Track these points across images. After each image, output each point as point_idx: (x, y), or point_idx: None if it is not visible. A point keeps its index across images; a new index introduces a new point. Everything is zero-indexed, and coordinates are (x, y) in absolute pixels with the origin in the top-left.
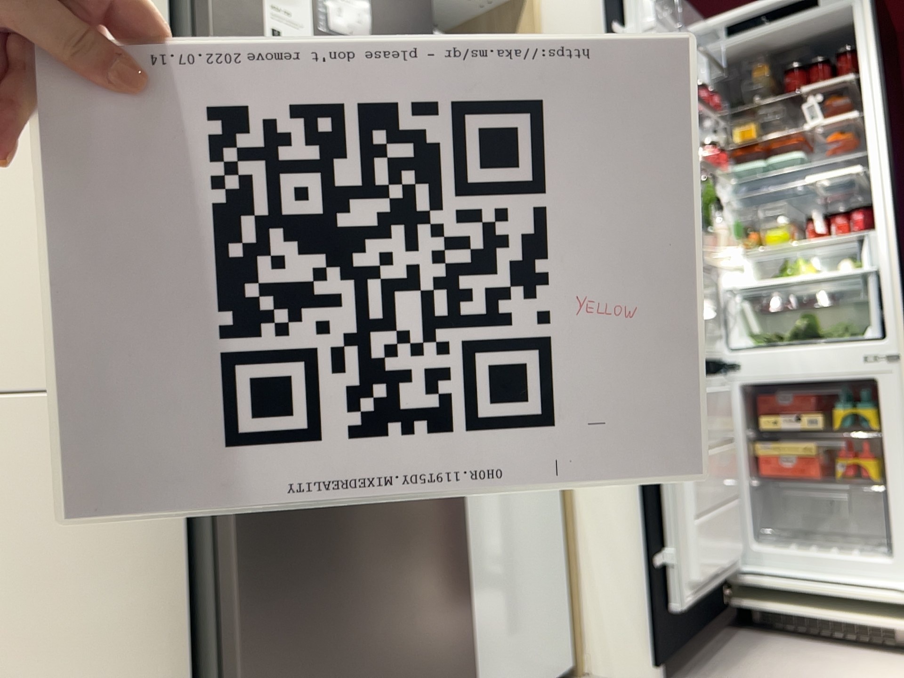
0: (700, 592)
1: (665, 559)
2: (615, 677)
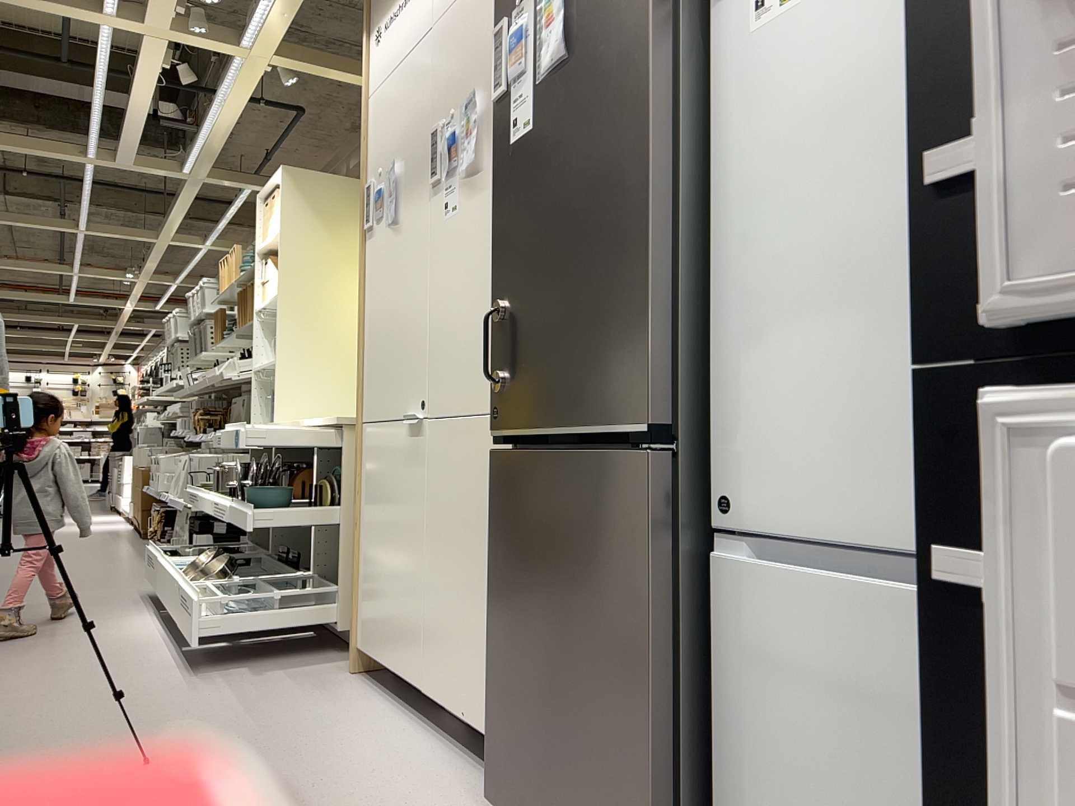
0: None
1: None
2: None
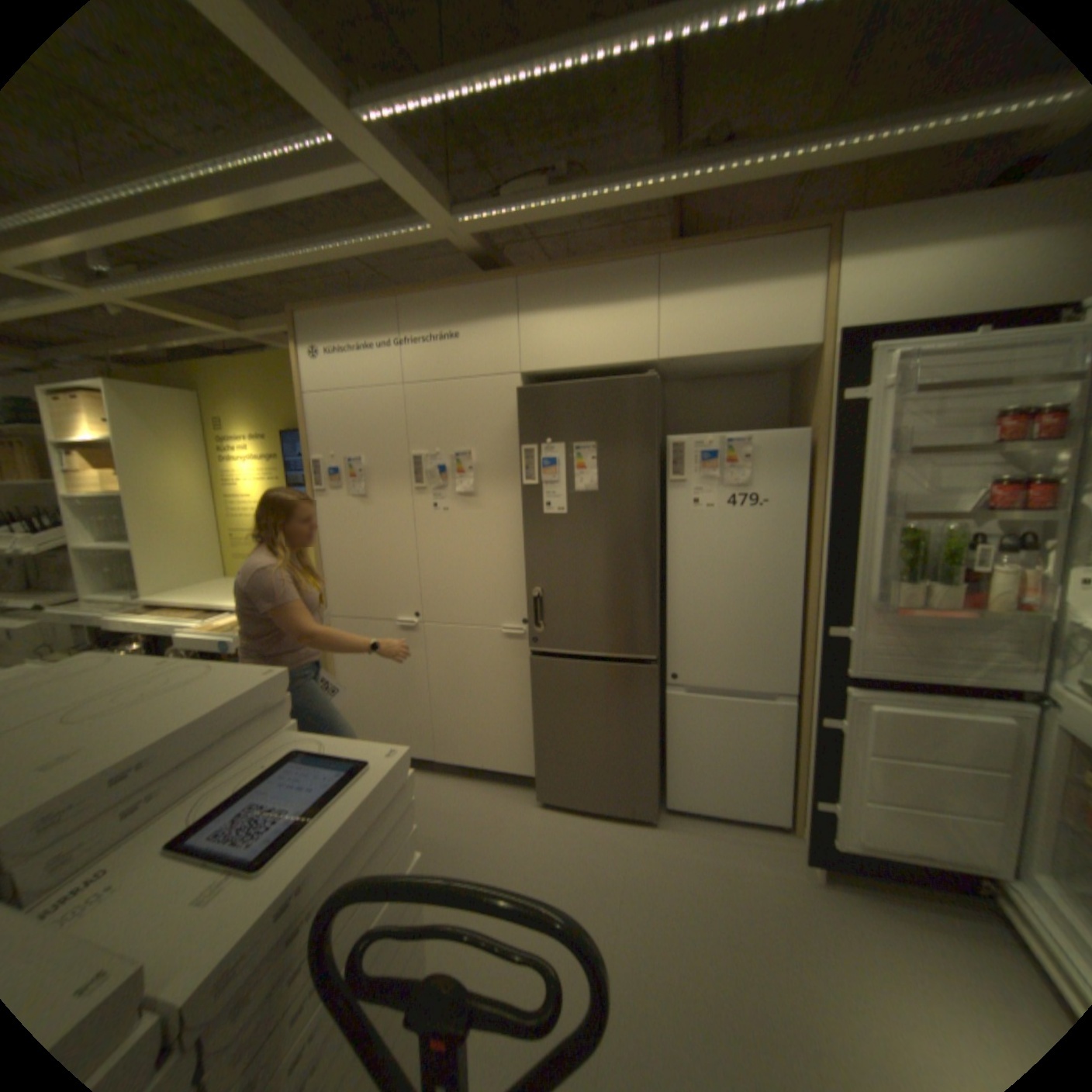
0: (876, 855)
1: (834, 812)
2: (810, 856)
